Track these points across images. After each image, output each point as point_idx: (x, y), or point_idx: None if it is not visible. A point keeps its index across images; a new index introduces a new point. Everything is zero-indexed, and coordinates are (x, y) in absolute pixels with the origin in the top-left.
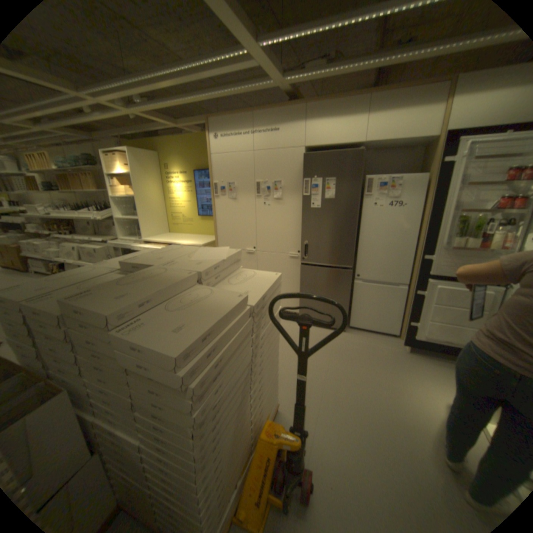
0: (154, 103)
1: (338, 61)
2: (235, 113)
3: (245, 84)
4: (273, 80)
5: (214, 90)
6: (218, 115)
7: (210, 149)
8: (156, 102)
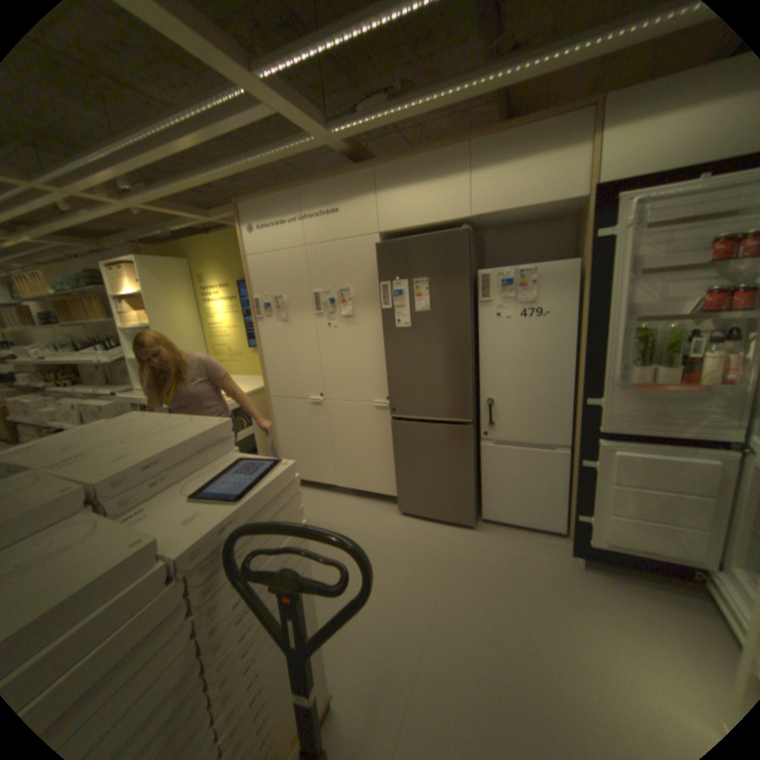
0: (155, 189)
1: (406, 96)
2: (272, 192)
3: (275, 147)
4: (311, 135)
5: (231, 160)
6: (250, 198)
7: (243, 249)
8: (156, 186)
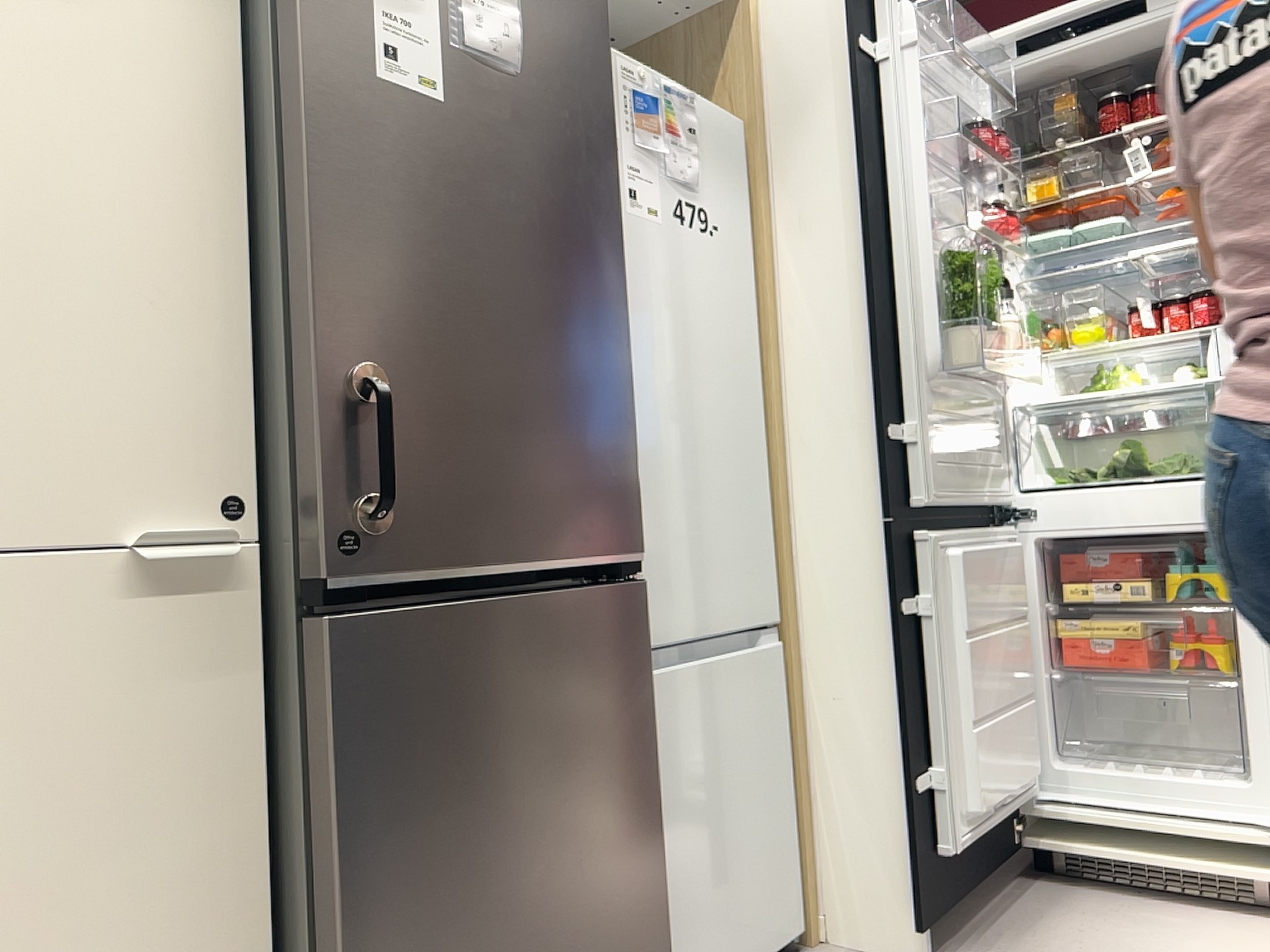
0: None
1: None
2: None
3: None
4: None
5: None
6: None
7: None
8: None
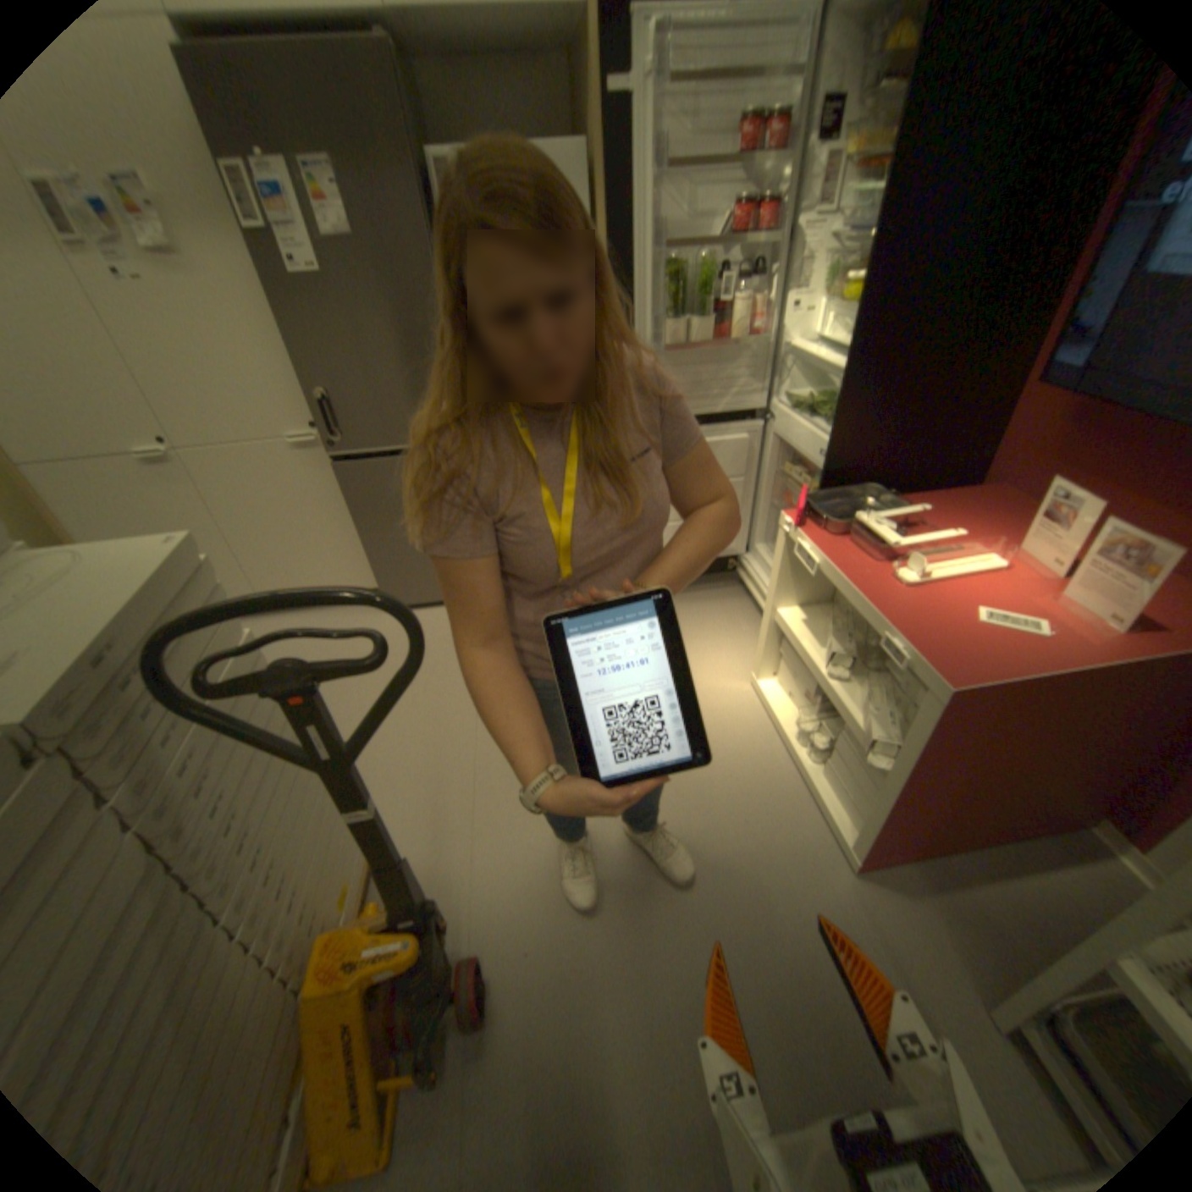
0: None
1: None
2: None
3: None
4: None
5: None
6: None
7: None
8: None
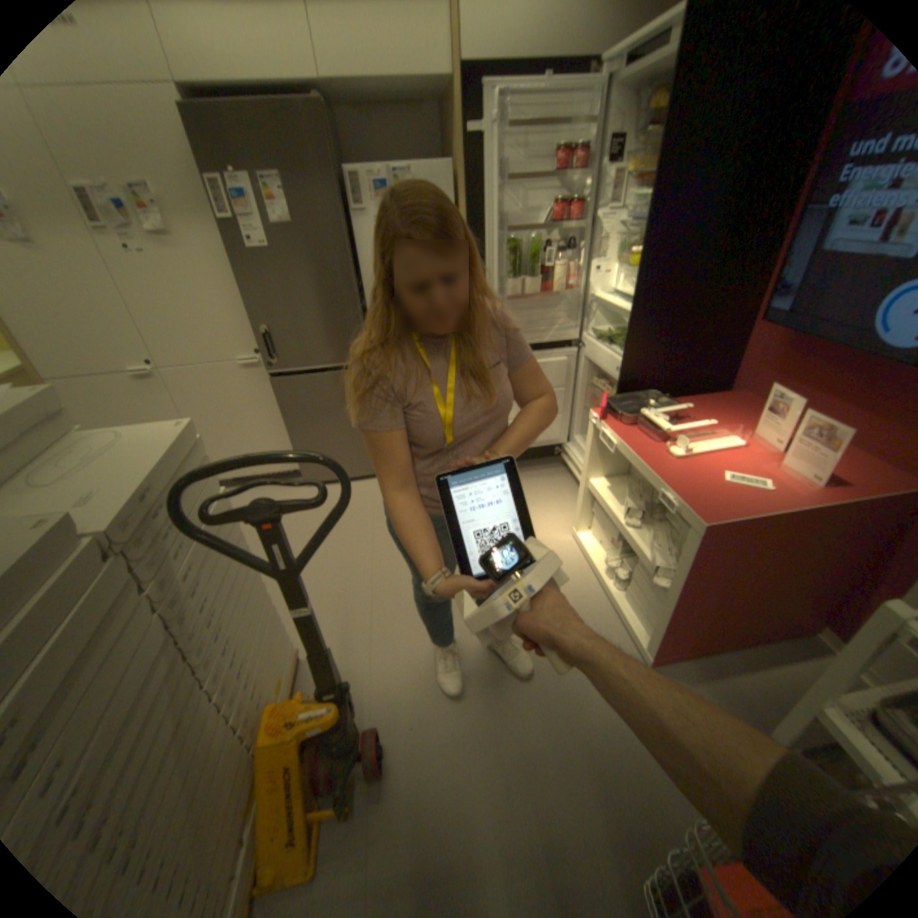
0: None
1: None
2: None
3: None
4: None
5: None
6: None
7: None
8: None
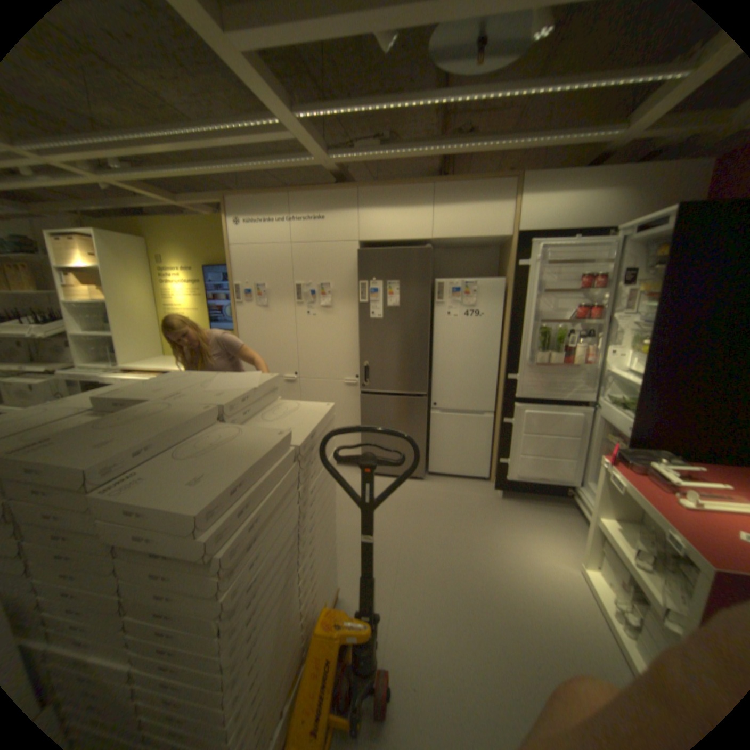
0: (142, 172)
1: (393, 144)
2: (263, 193)
3: (277, 159)
4: (315, 157)
5: (233, 162)
6: (240, 195)
7: (228, 239)
8: (146, 170)
